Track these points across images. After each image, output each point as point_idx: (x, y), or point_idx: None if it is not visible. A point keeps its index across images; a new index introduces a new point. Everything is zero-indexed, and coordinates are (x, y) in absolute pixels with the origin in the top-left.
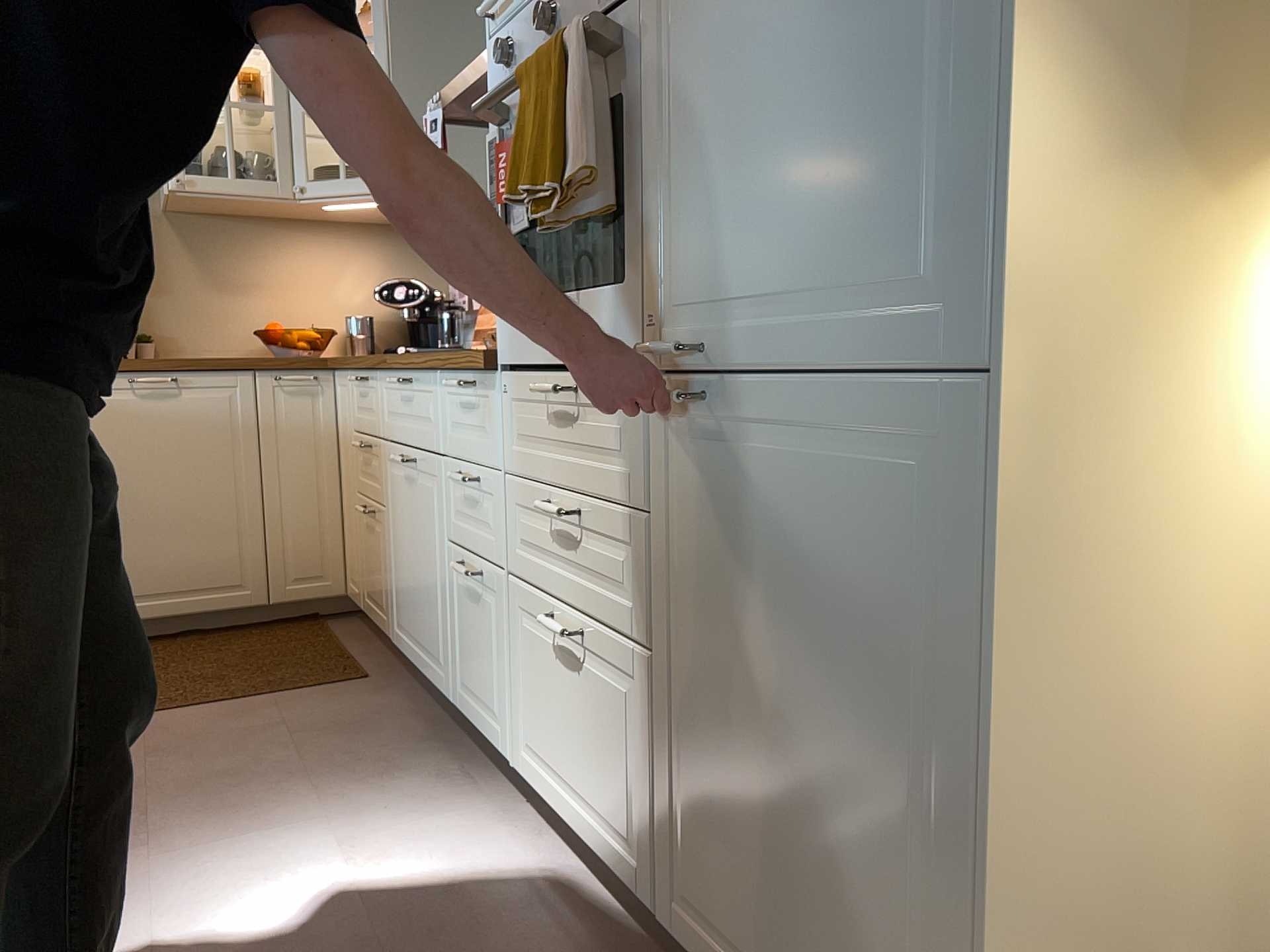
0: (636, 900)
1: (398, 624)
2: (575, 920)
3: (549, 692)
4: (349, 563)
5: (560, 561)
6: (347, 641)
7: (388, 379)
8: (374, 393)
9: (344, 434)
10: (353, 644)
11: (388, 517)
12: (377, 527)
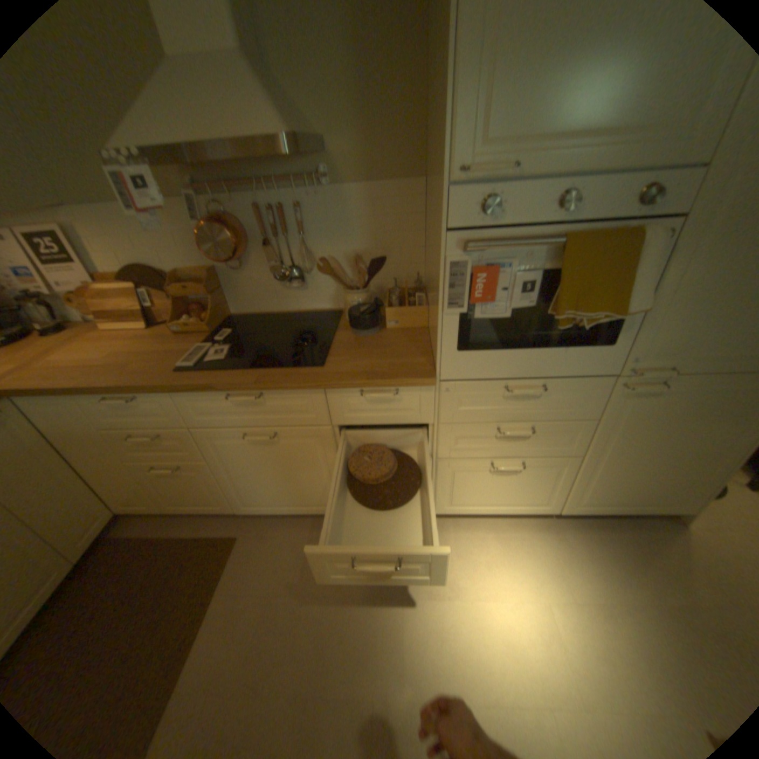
0: (541, 514)
1: (246, 504)
2: (510, 533)
3: (478, 484)
4: (114, 499)
5: (501, 444)
6: (160, 533)
7: (198, 394)
8: (158, 404)
9: (68, 434)
10: (170, 531)
11: (215, 464)
12: (186, 472)
